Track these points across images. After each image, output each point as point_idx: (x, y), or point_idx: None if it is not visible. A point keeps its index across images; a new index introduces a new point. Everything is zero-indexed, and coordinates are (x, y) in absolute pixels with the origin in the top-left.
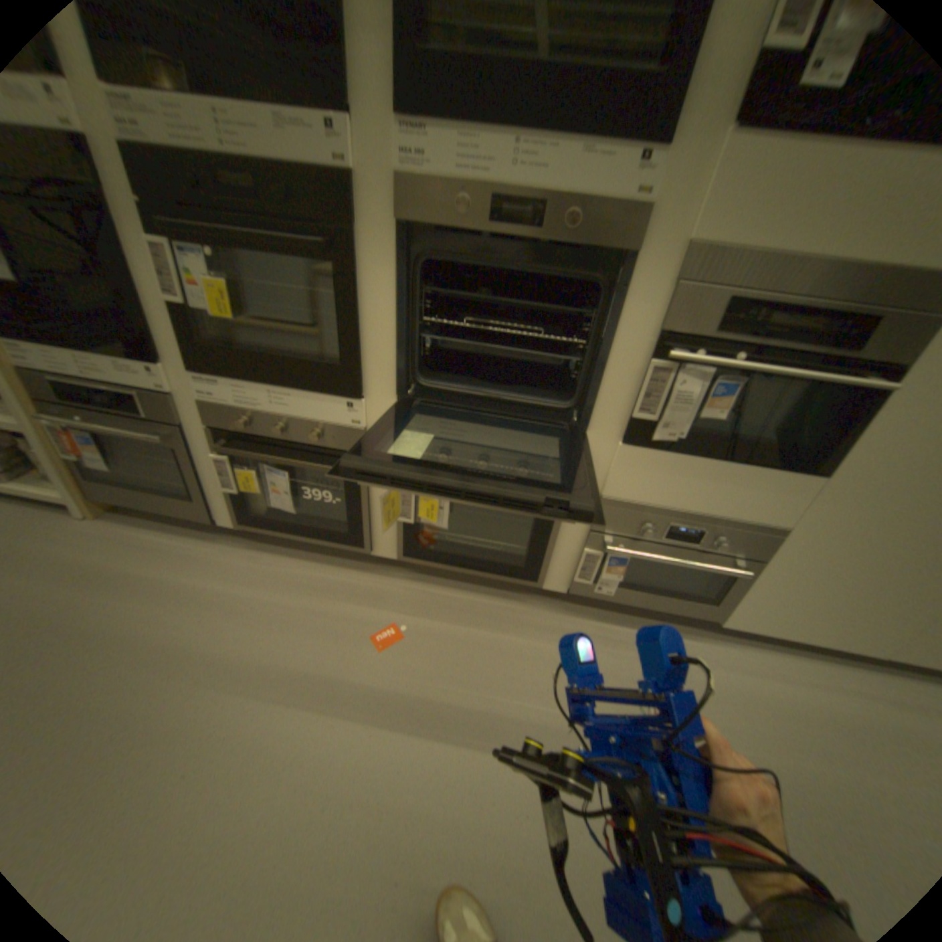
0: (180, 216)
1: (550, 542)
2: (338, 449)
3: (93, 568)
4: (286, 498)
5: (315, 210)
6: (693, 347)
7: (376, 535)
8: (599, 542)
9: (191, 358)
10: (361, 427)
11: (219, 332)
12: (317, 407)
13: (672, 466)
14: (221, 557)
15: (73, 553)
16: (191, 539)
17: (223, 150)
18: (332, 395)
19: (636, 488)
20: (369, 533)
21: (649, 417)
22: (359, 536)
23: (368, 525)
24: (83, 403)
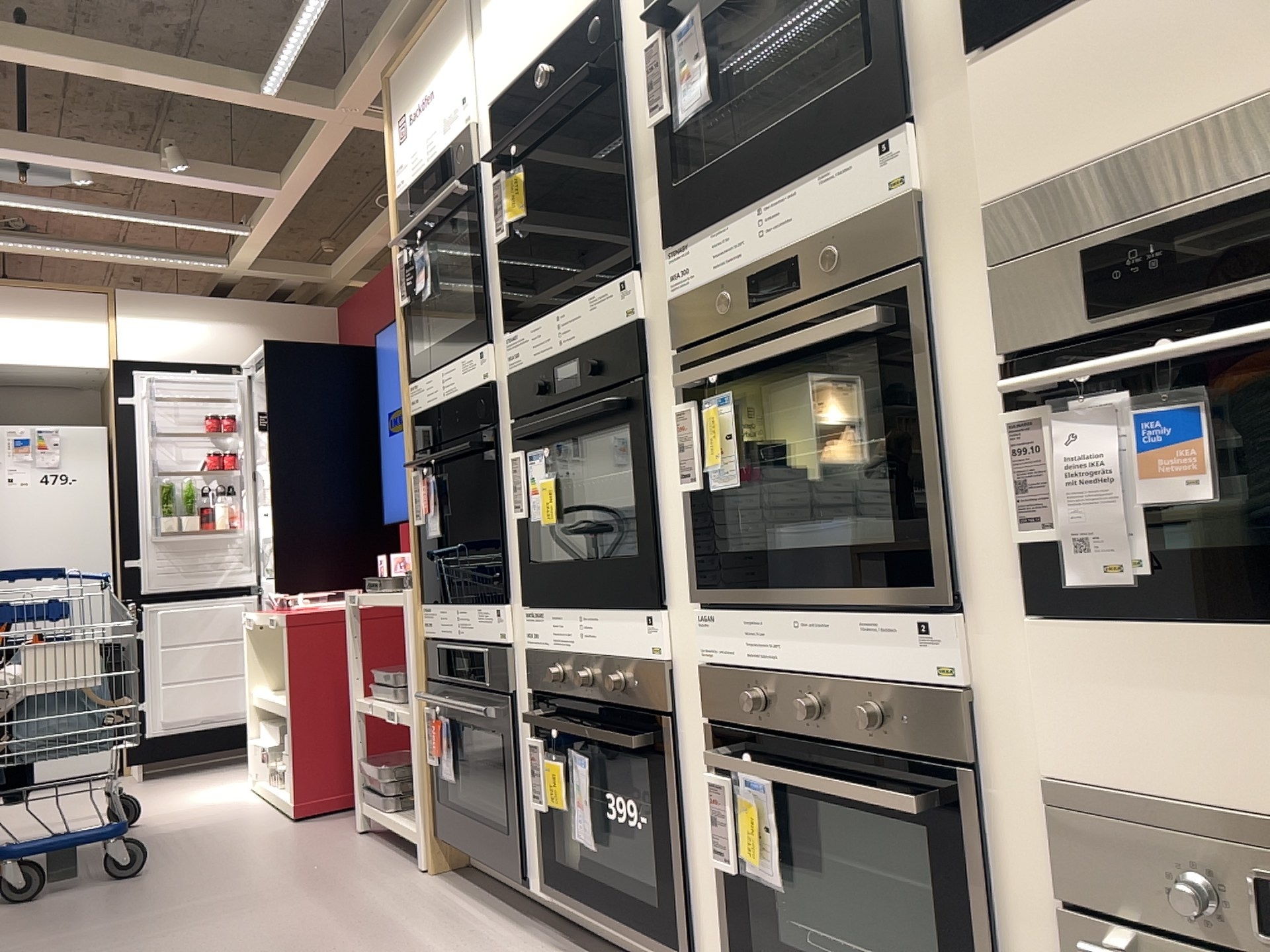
0: (530, 420)
1: (988, 948)
2: (640, 705)
3: (384, 915)
4: (586, 813)
5: (613, 367)
6: (1067, 363)
7: (700, 920)
8: (1096, 949)
9: (525, 585)
10: (661, 658)
11: (569, 558)
12: (619, 630)
13: (1167, 659)
14: (512, 944)
15: (384, 897)
16: (502, 914)
17: (558, 344)
18: (632, 607)
19: (1111, 741)
20: (693, 914)
21: (1048, 532)
22: (673, 913)
23: (689, 890)
24: (451, 671)
